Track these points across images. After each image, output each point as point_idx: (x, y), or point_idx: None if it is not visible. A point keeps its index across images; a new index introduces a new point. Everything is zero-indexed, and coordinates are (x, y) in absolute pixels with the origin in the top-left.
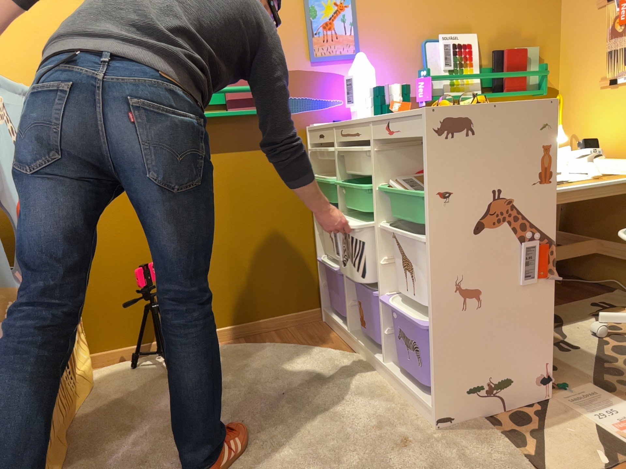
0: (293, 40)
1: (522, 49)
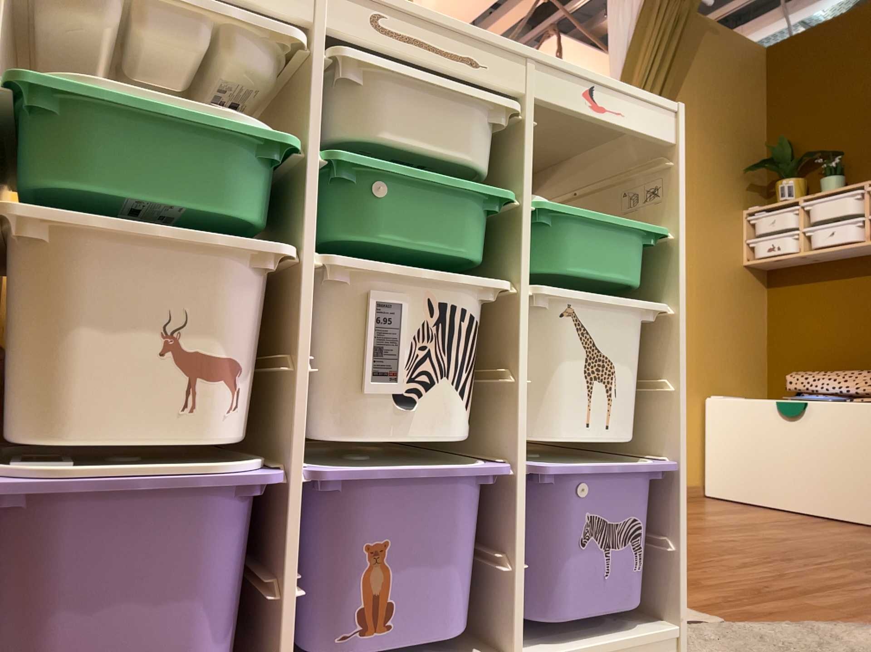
0: None
1: None
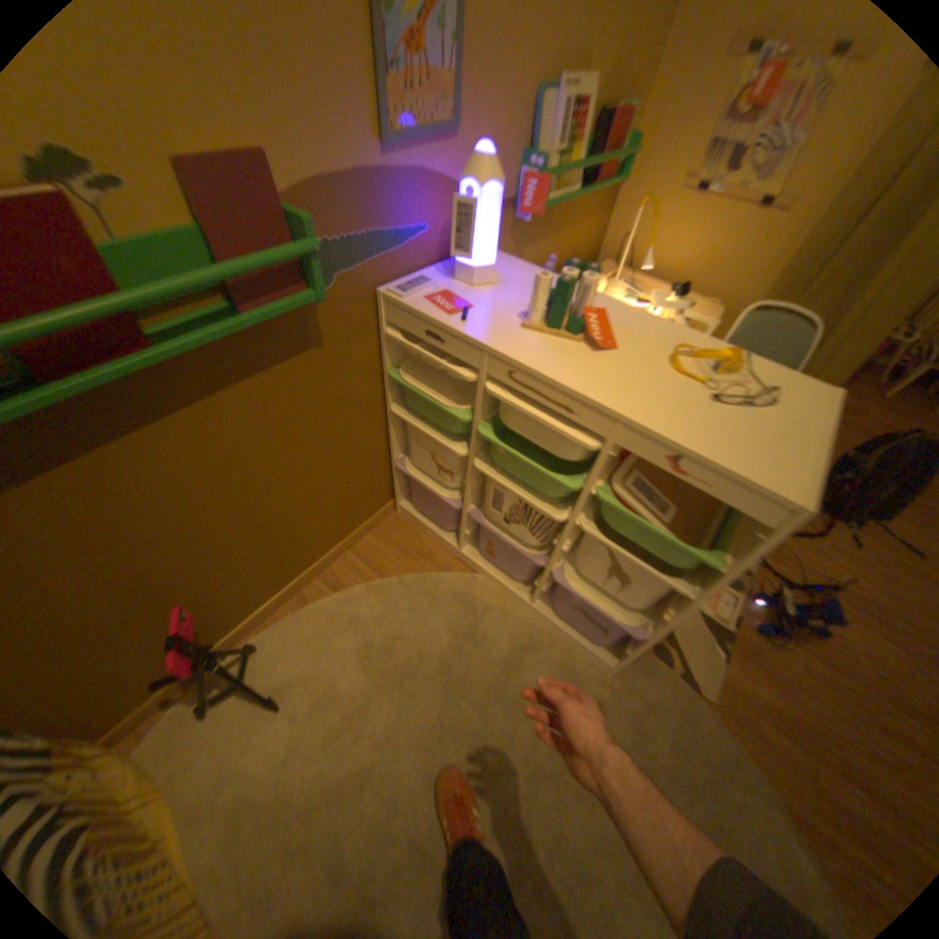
0: (347, 84)
1: (629, 105)
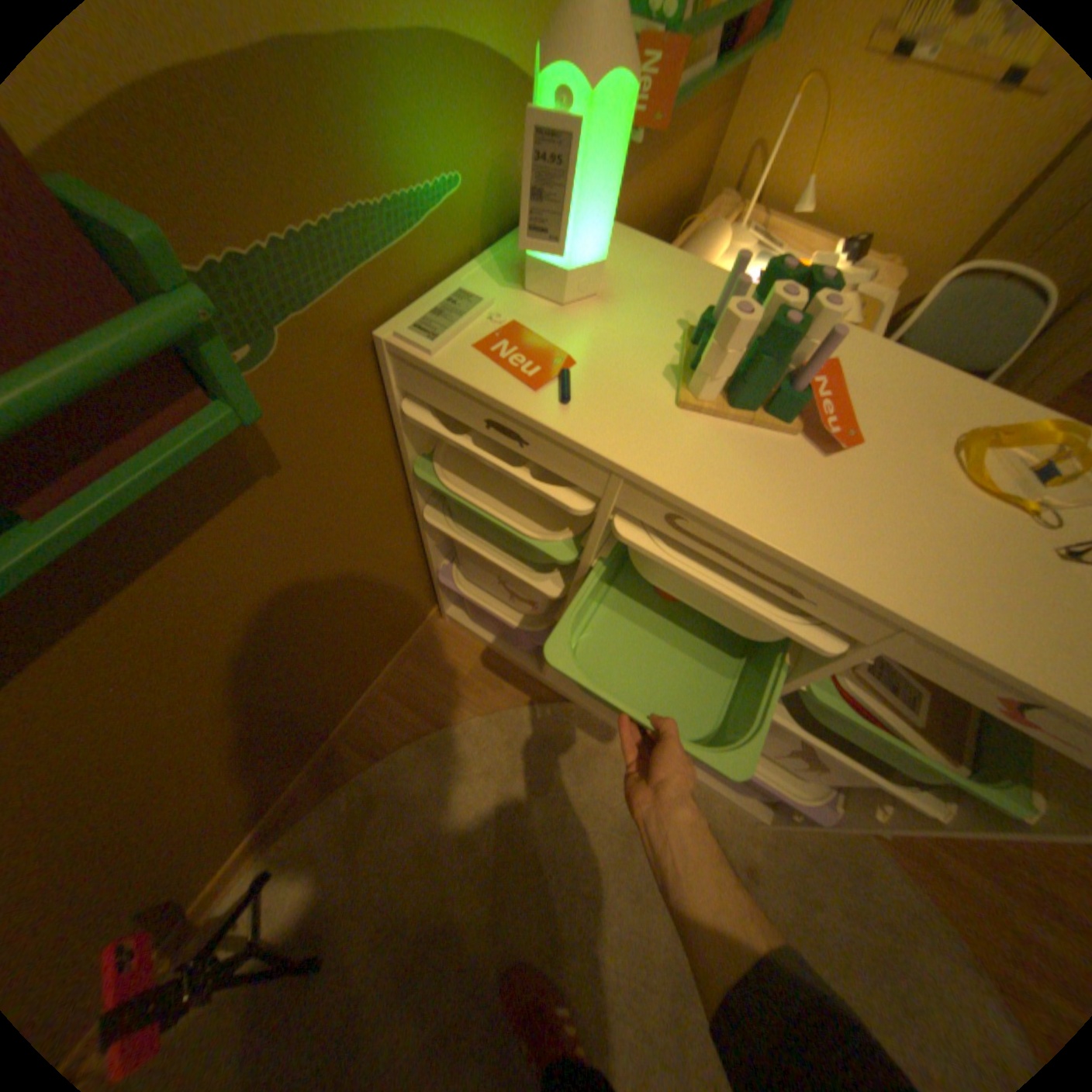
0: None
1: None
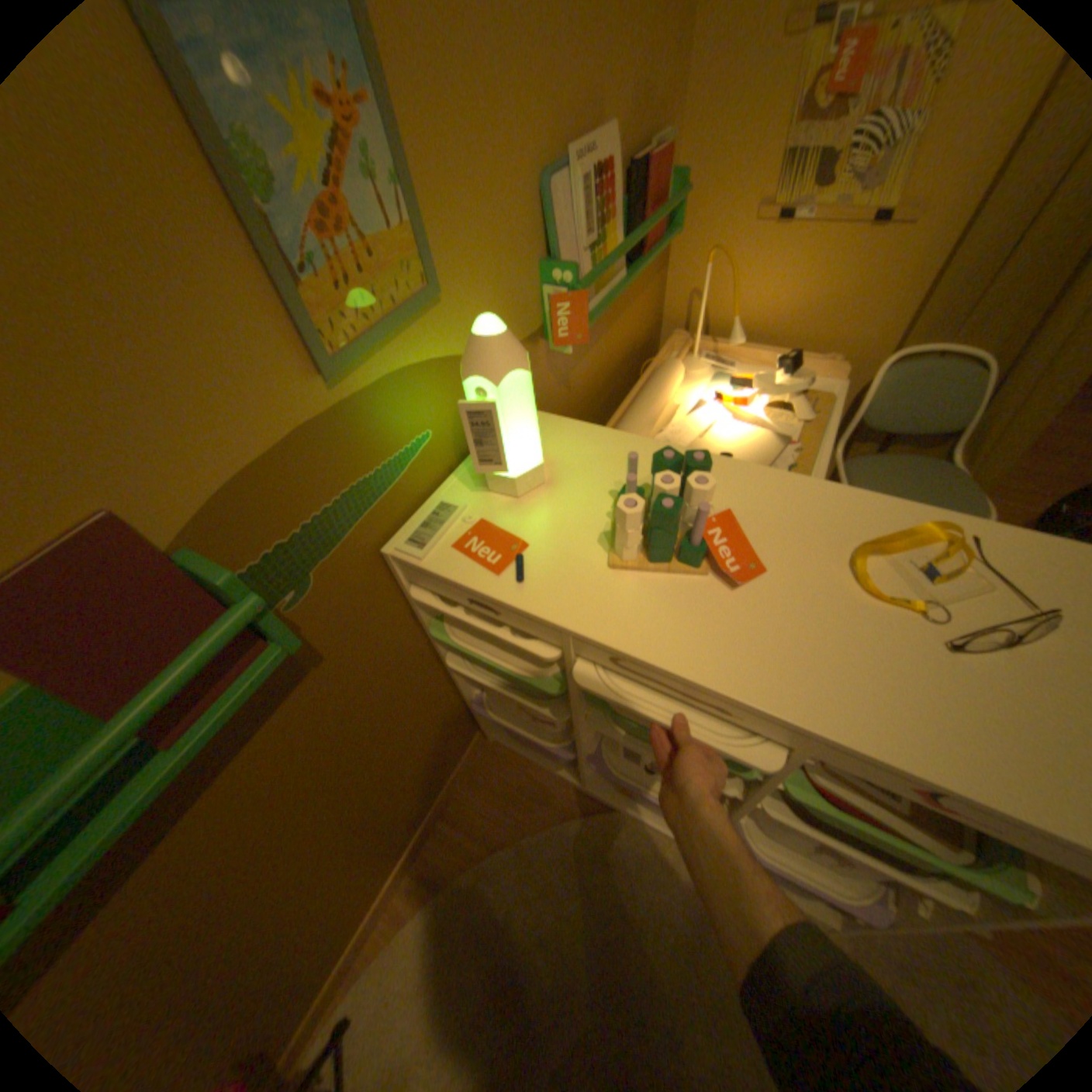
0: (232, 329)
1: (666, 139)
